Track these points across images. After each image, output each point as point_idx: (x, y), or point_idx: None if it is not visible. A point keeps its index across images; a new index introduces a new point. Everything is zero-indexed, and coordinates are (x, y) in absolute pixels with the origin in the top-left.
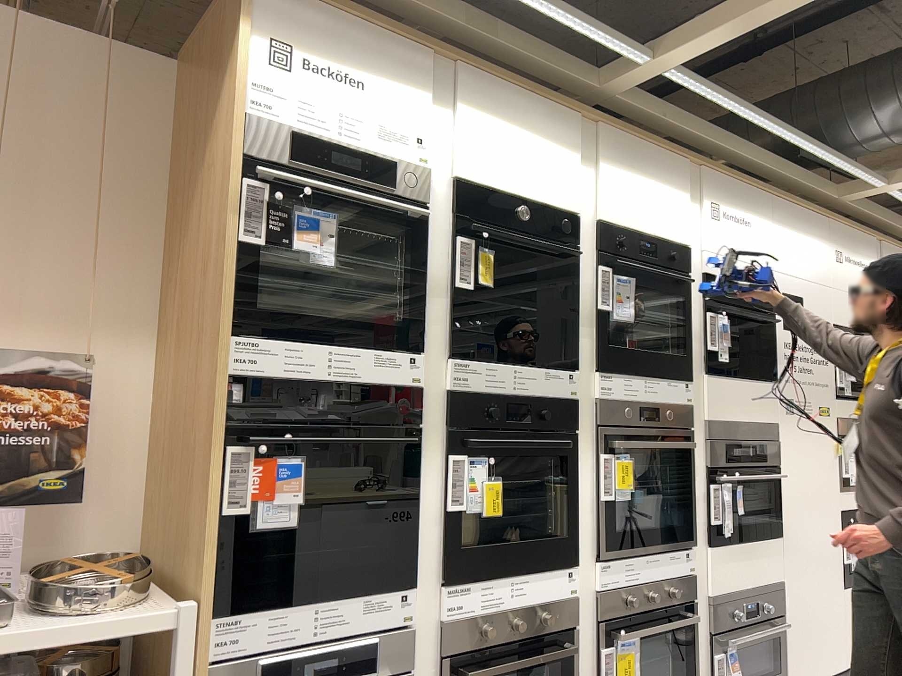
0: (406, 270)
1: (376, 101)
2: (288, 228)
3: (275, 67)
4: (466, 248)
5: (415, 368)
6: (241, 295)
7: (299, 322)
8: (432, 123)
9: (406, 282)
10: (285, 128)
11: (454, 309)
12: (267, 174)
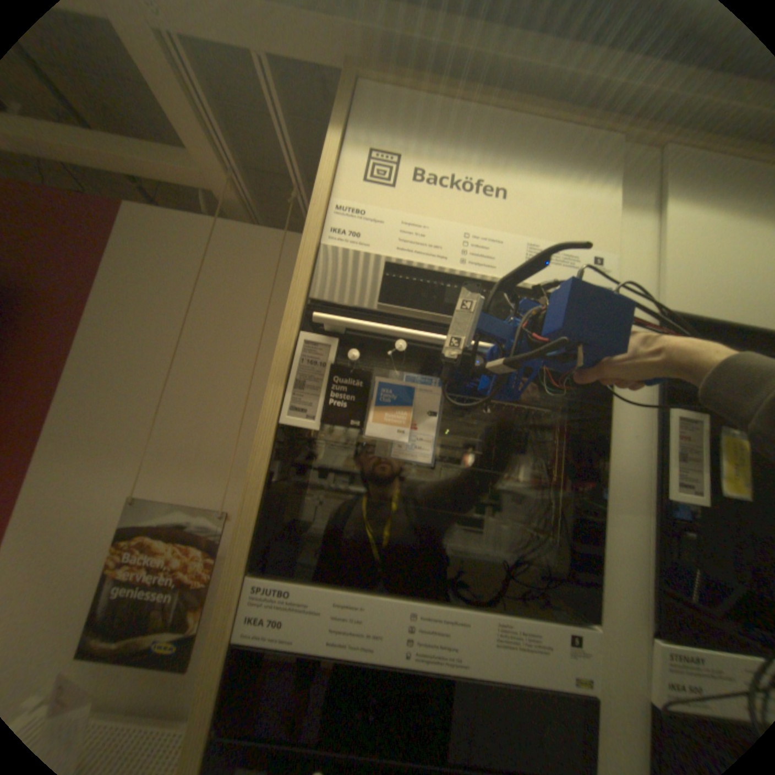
0: (570, 468)
1: (522, 207)
2: (360, 401)
3: (368, 177)
4: (693, 430)
5: (586, 657)
6: (270, 509)
7: (365, 556)
8: (621, 230)
9: (569, 489)
10: (371, 256)
11: (667, 539)
12: (324, 320)
